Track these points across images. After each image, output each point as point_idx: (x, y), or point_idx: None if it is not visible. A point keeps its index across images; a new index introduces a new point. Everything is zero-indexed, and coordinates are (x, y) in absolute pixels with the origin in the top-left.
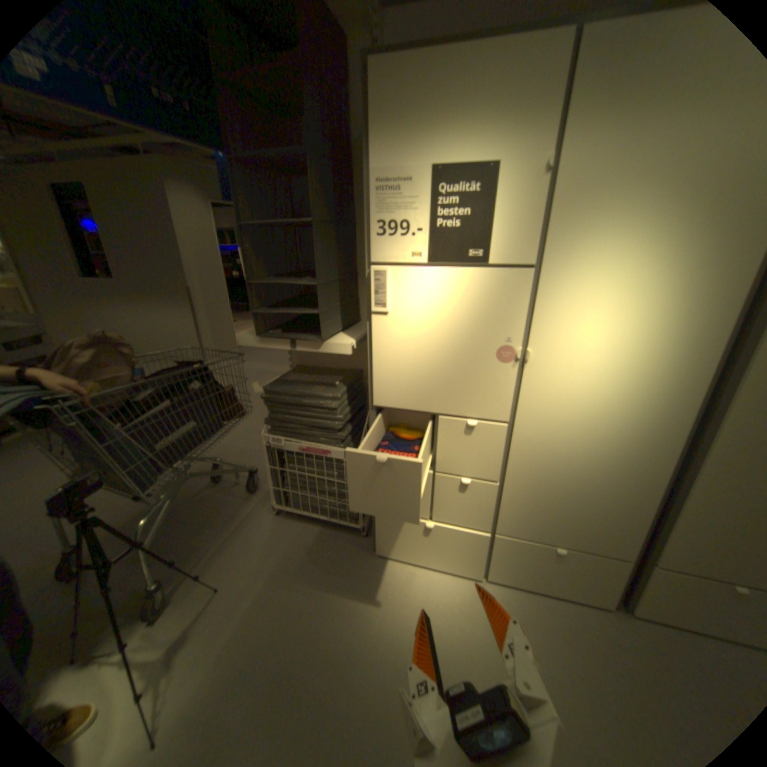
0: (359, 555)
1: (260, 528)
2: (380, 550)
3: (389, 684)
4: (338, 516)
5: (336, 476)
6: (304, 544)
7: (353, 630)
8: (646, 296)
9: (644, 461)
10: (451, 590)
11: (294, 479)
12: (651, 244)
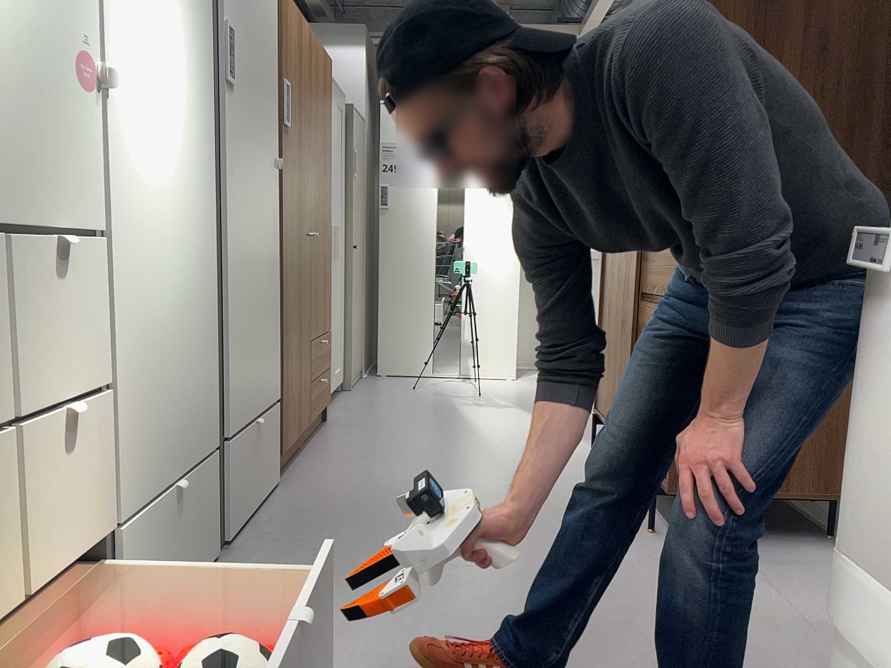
0: None
1: None
2: None
3: None
4: None
5: None
6: None
7: None
8: (170, 14)
9: (200, 272)
10: None
11: None
12: None
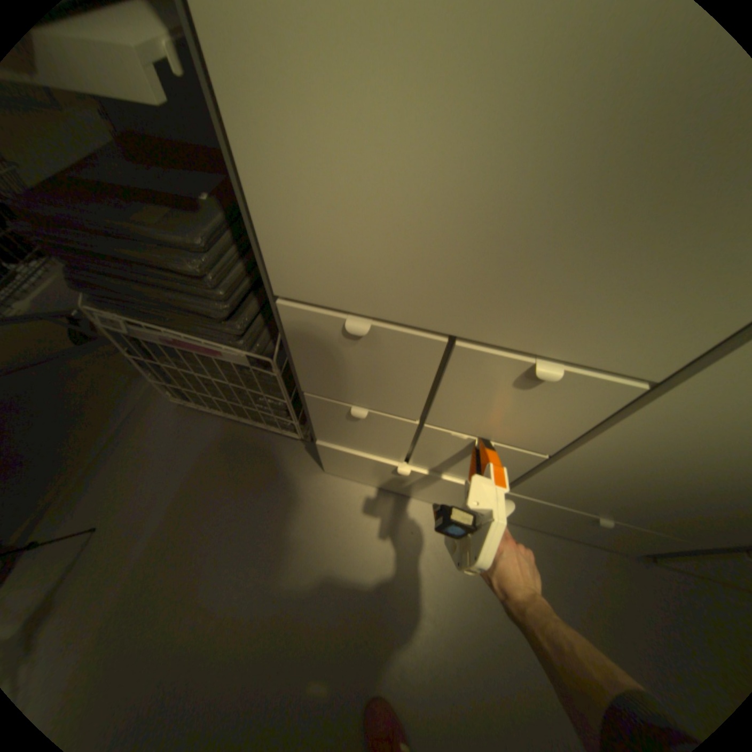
0: (301, 470)
1: (157, 425)
2: (330, 469)
3: (334, 663)
4: (266, 421)
5: (244, 385)
6: (222, 451)
7: (289, 586)
8: None
9: None
10: (425, 524)
11: (179, 376)
12: None
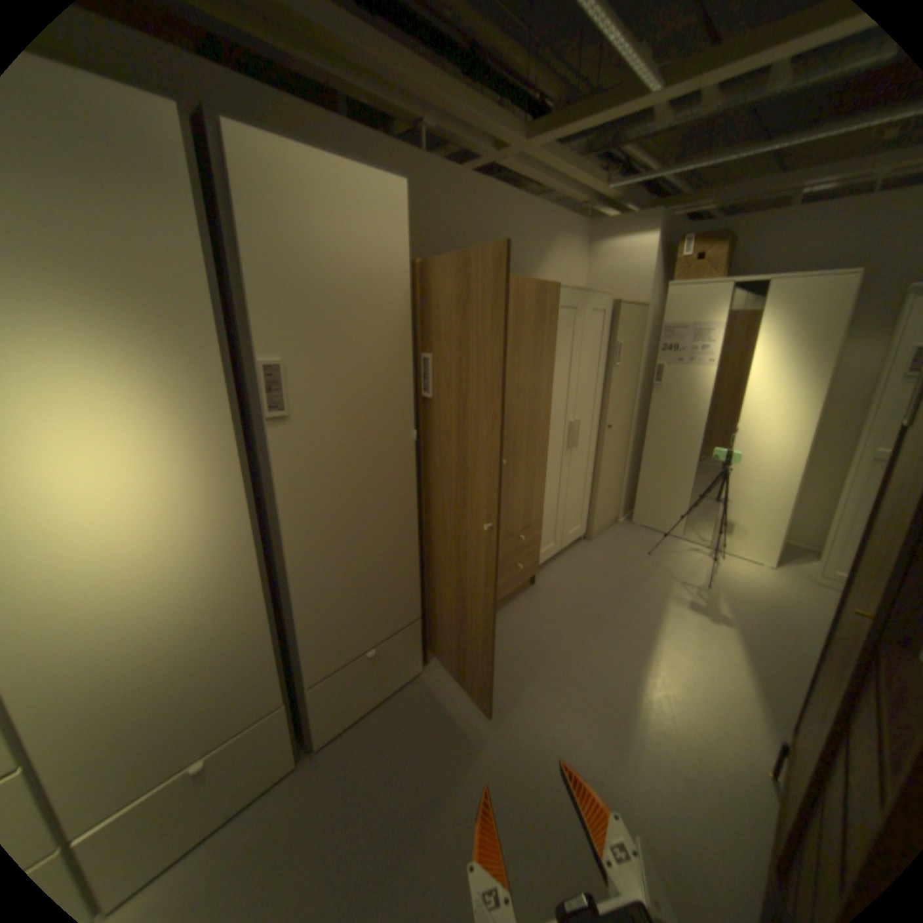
0: None
1: None
2: None
3: None
4: None
5: None
6: None
7: None
8: (114, 413)
9: (228, 598)
10: None
11: None
12: (81, 348)
